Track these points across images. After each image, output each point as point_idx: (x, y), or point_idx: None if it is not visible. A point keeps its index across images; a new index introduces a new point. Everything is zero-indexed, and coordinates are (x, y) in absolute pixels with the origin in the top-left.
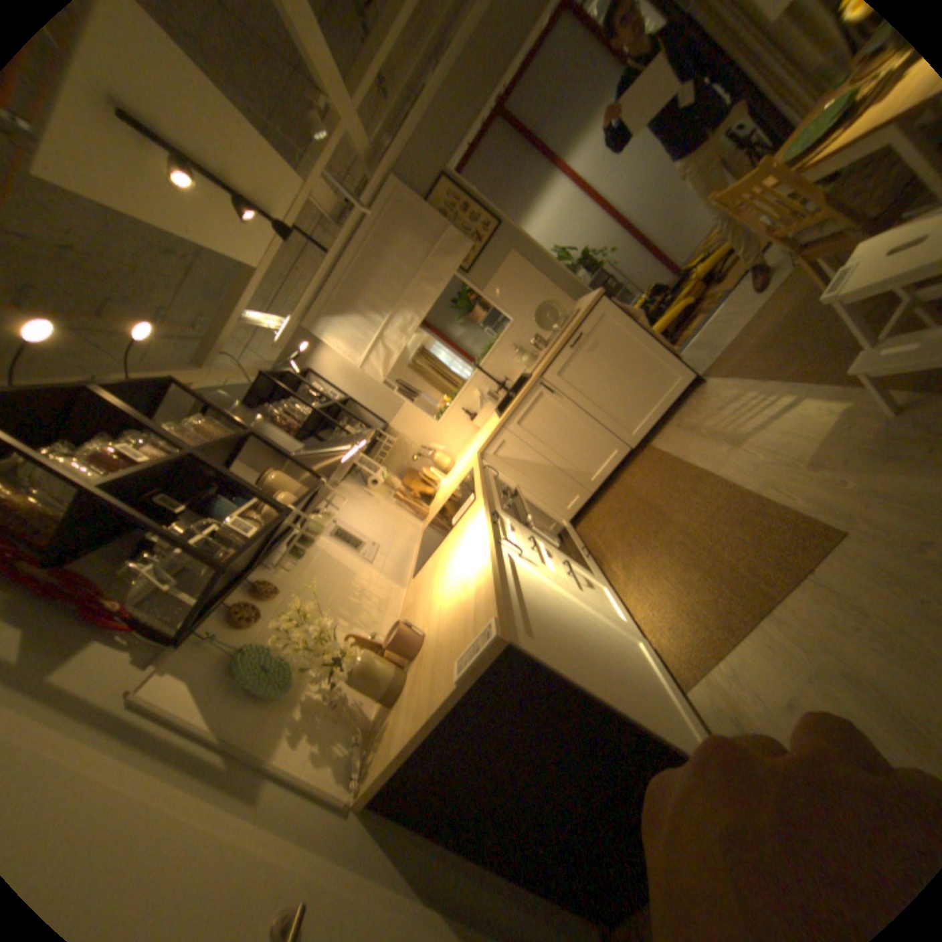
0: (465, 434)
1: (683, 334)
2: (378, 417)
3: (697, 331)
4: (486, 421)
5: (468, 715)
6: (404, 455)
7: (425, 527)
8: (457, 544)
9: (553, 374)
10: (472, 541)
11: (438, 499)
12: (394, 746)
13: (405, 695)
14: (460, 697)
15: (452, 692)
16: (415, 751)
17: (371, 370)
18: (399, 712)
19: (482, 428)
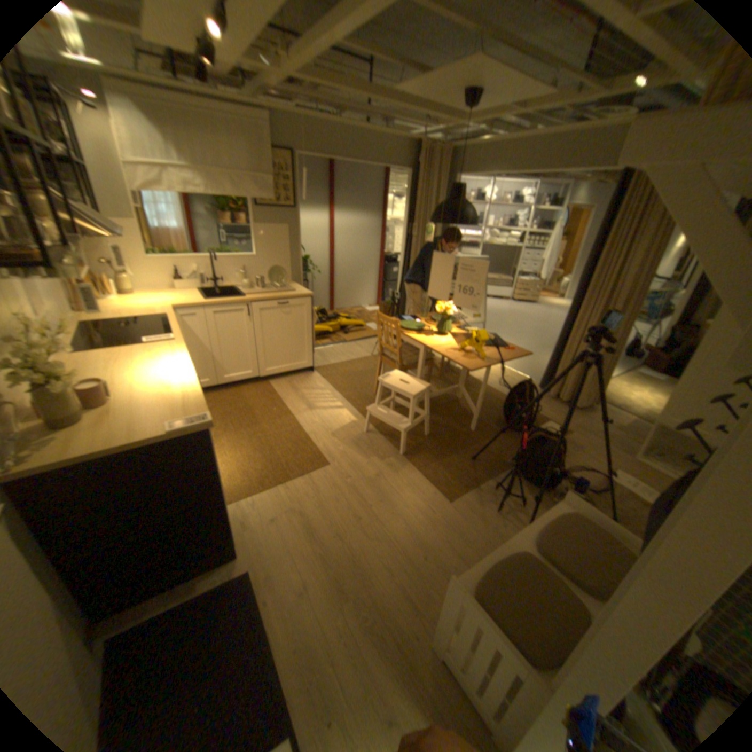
0: (159, 281)
1: (316, 341)
2: (100, 206)
3: (323, 345)
4: (184, 288)
5: (151, 452)
6: (89, 248)
7: (80, 318)
8: (150, 357)
9: (257, 306)
10: (174, 364)
11: (102, 306)
12: (75, 450)
13: (84, 426)
14: (160, 439)
15: (159, 435)
16: (95, 458)
17: (127, 171)
18: (76, 434)
19: (177, 289)
